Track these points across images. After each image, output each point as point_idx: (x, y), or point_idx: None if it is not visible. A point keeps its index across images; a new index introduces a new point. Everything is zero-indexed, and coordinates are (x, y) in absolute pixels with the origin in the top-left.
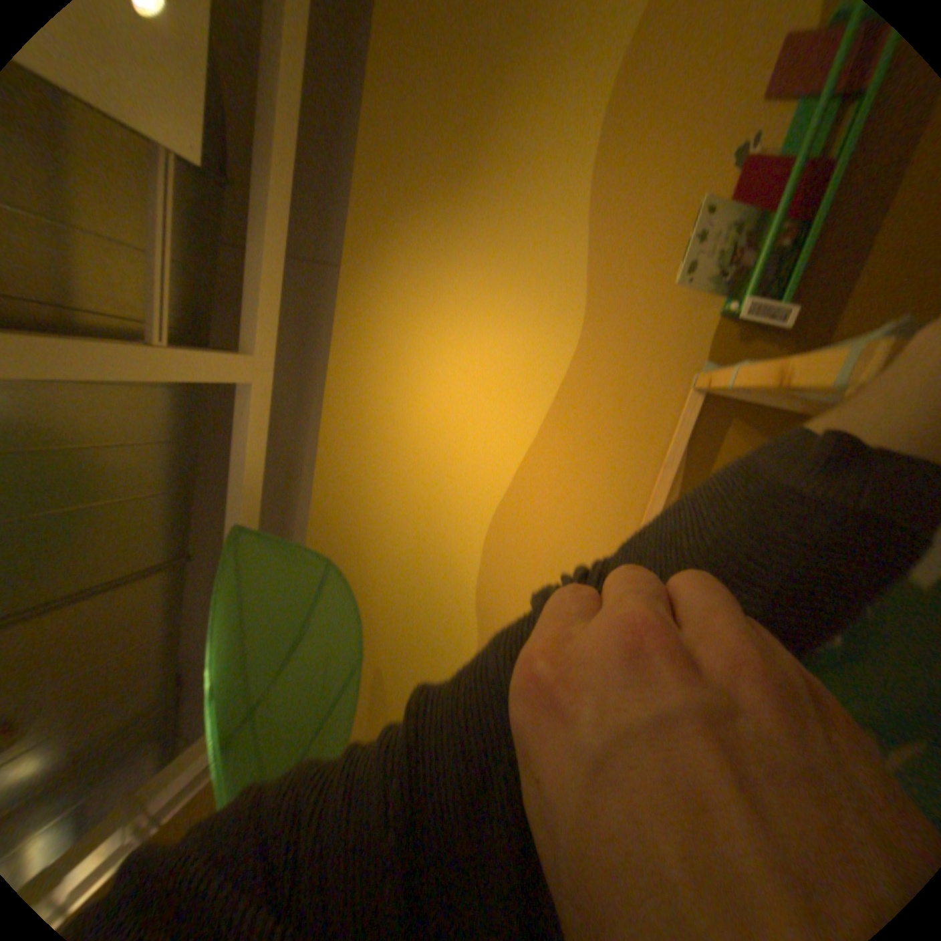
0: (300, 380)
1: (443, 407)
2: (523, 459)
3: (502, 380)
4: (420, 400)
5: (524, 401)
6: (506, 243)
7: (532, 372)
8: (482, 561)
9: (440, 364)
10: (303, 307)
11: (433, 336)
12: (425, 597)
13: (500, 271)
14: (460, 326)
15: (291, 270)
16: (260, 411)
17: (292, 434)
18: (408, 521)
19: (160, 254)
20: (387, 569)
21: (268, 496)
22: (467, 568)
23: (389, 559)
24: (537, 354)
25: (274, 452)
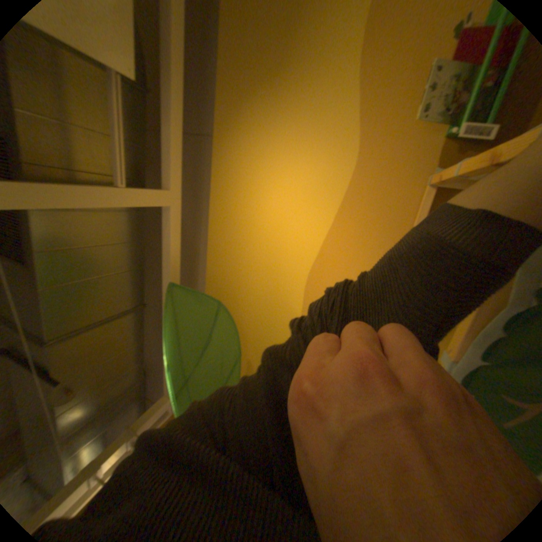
0: (194, 204)
1: (277, 211)
2: (325, 237)
3: (310, 192)
4: (263, 208)
5: (324, 203)
6: (309, 107)
7: (328, 185)
8: (304, 298)
9: (273, 186)
10: (192, 162)
11: (268, 169)
12: (273, 320)
13: (306, 125)
14: (284, 161)
15: (184, 141)
16: (175, 222)
17: (192, 235)
18: (260, 278)
19: (115, 136)
20: (251, 306)
21: (182, 271)
22: (296, 302)
23: (251, 300)
24: (331, 174)
25: (183, 246)
